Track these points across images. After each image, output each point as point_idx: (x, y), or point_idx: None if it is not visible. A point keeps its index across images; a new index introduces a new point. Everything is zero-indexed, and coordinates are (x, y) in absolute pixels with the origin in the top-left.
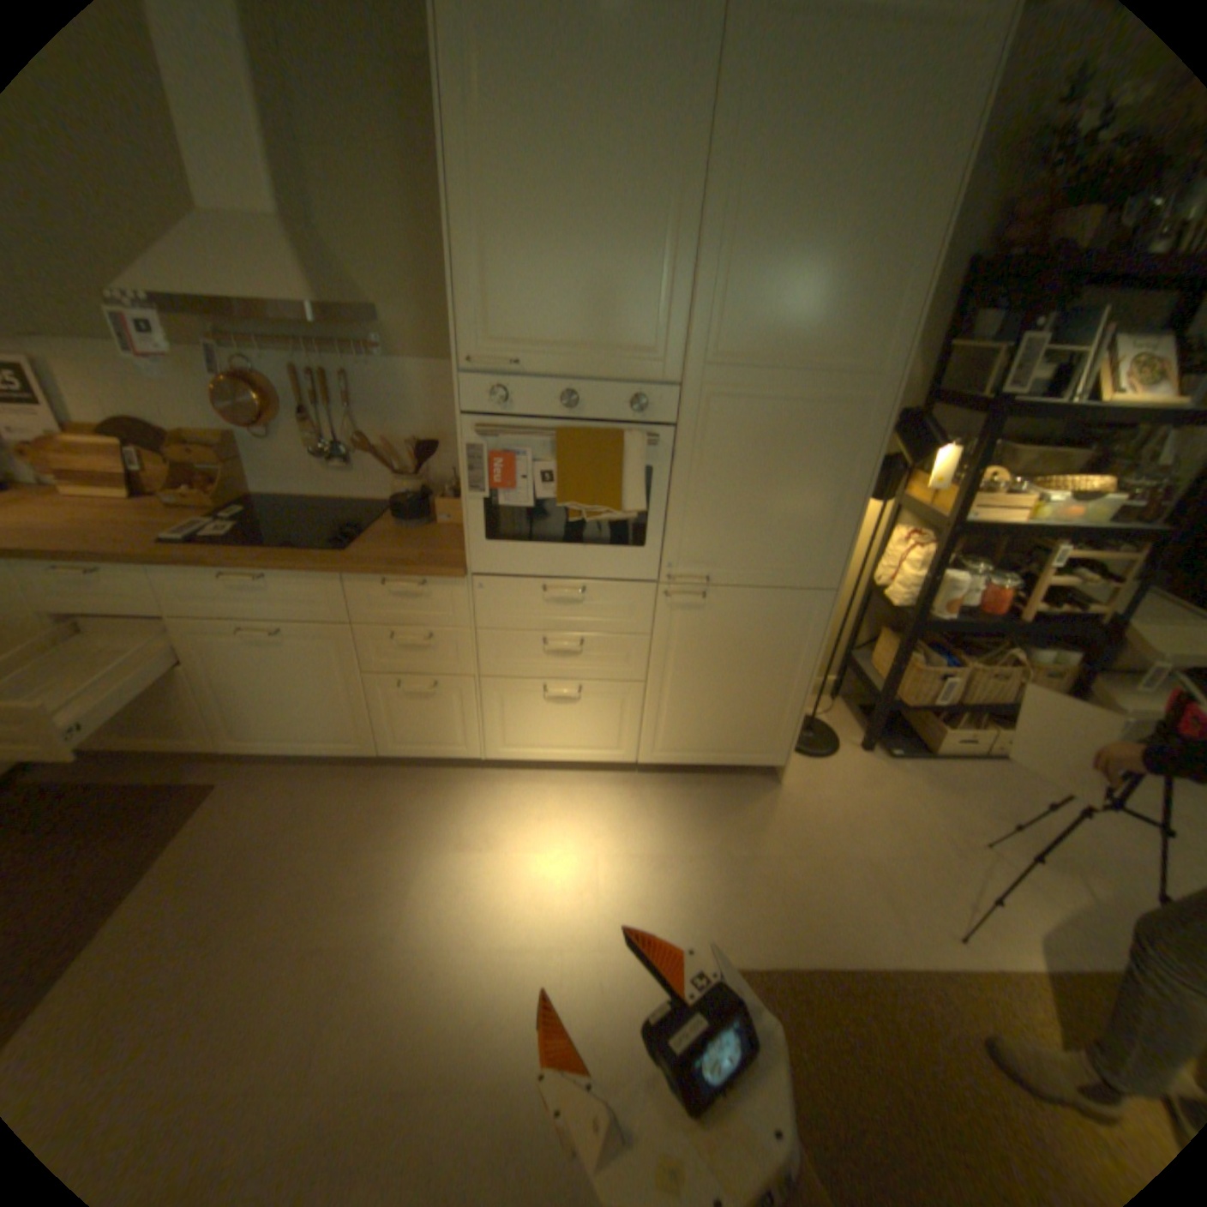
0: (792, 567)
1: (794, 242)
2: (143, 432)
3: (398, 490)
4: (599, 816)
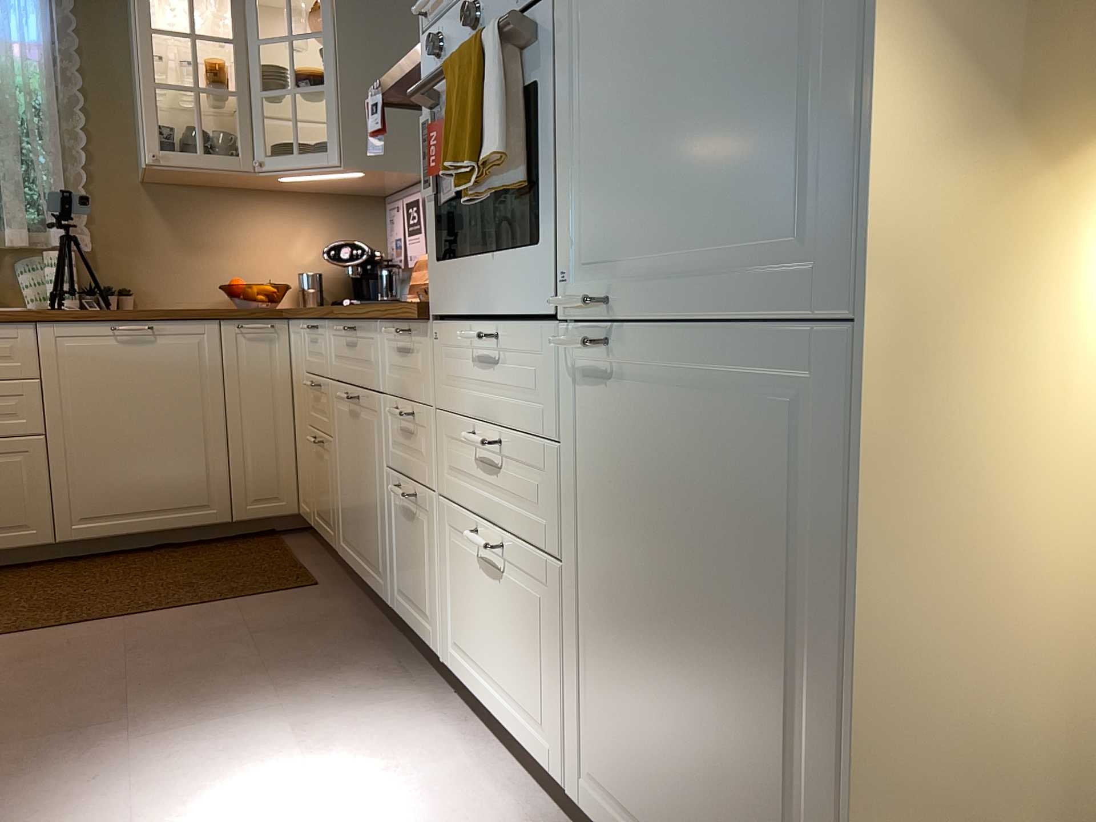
0: (757, 252)
1: None
2: None
3: None
4: None
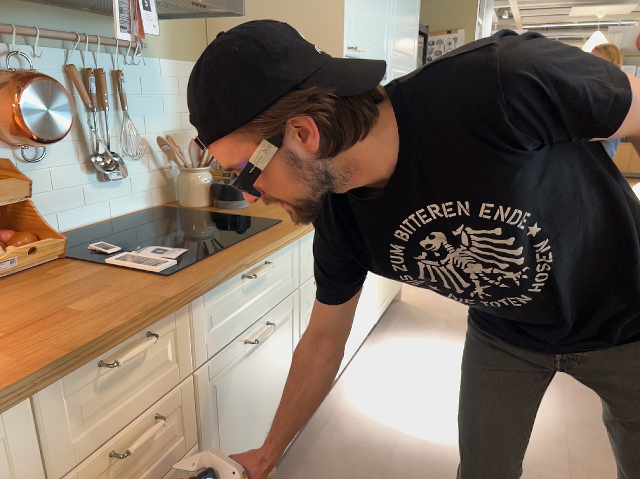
0: None
1: (405, 0)
2: None
3: (205, 181)
4: (397, 357)
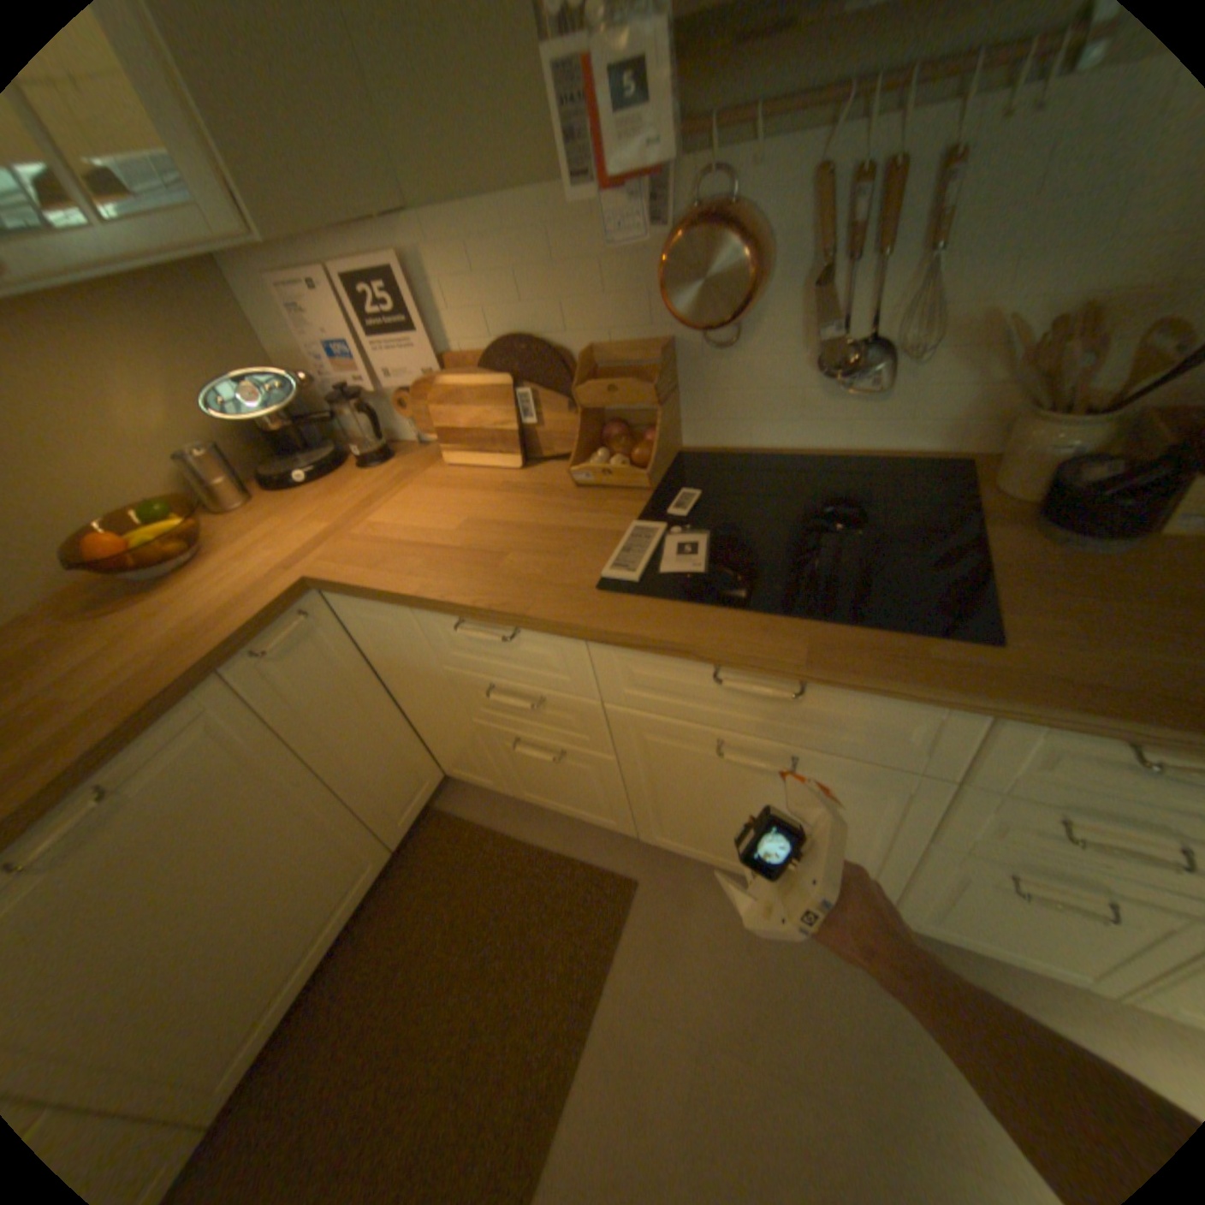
0: None
1: None
2: (541, 356)
3: (1056, 447)
4: None
